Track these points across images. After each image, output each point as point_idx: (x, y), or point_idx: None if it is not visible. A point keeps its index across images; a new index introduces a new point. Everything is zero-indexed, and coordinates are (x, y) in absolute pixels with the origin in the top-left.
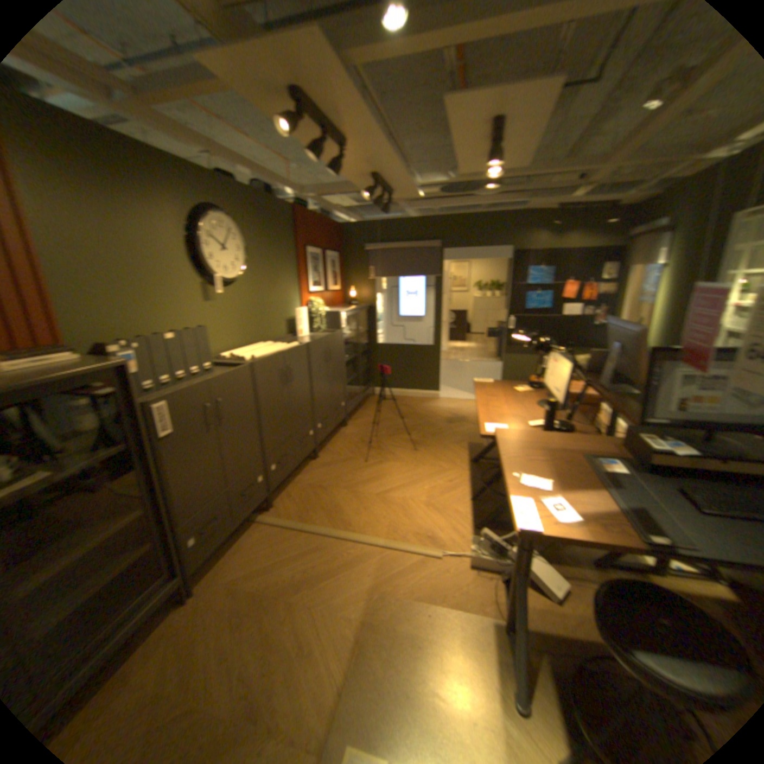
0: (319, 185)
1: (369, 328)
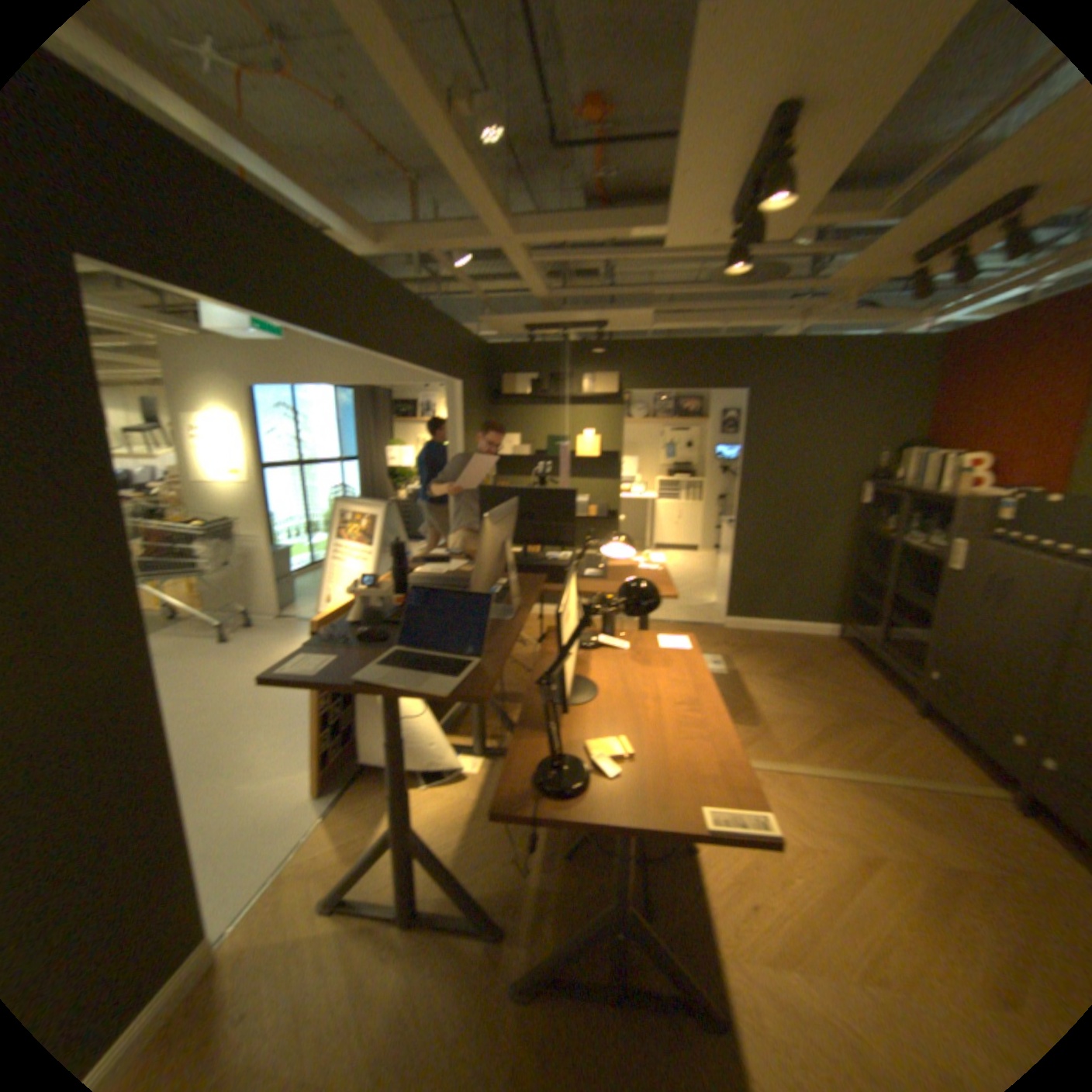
0: None
1: None
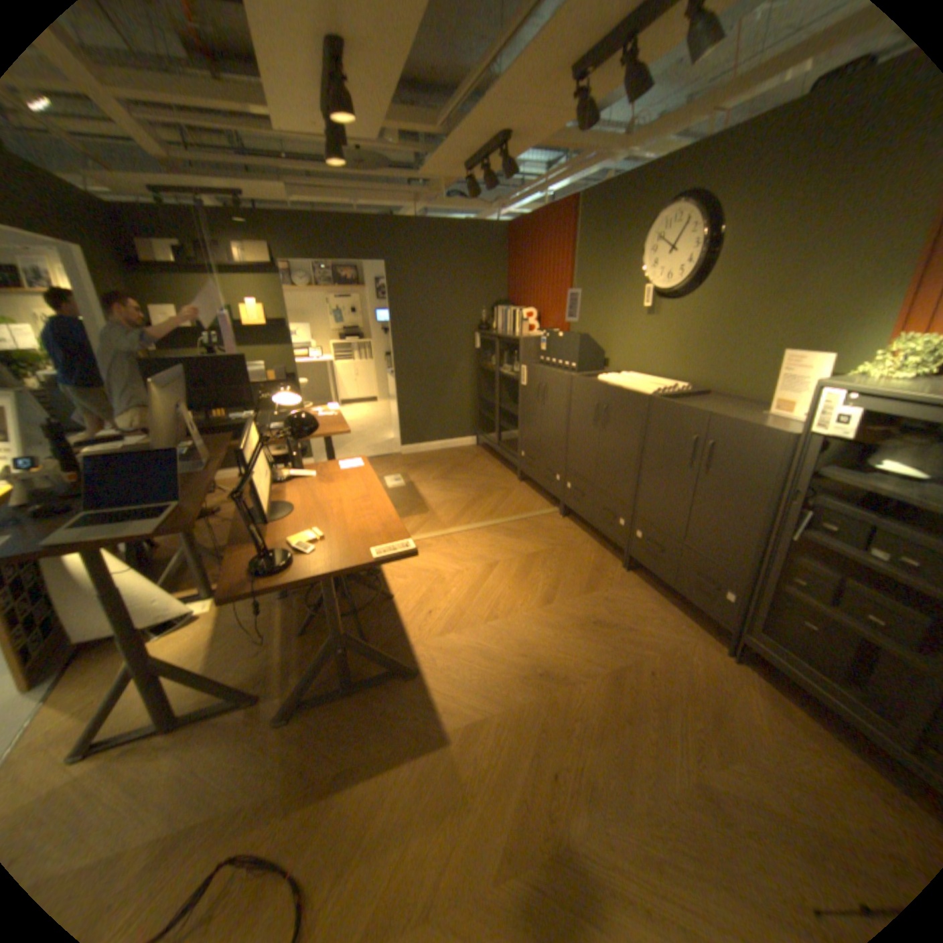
0: None
1: None
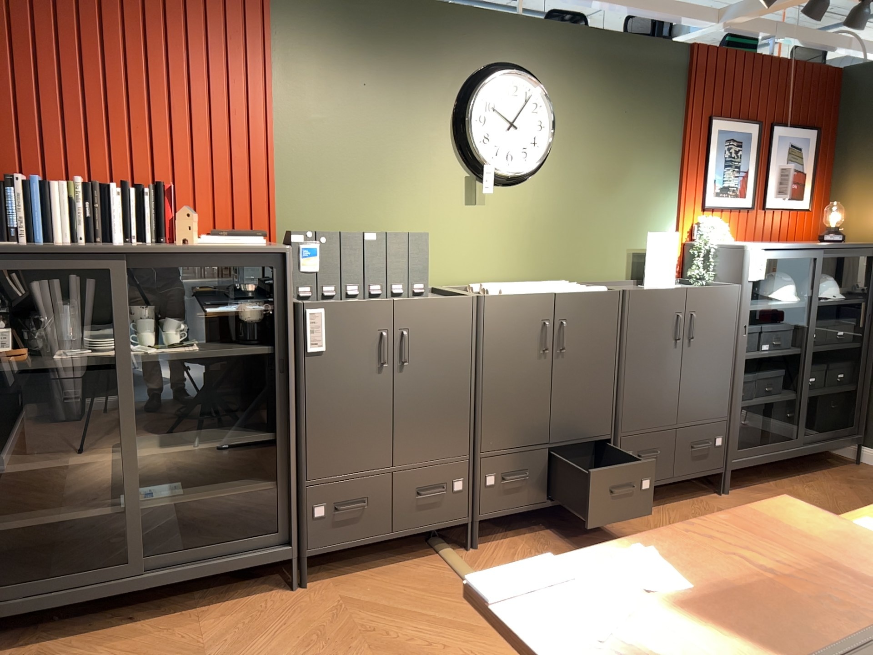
0: (754, 0)
1: (869, 299)
